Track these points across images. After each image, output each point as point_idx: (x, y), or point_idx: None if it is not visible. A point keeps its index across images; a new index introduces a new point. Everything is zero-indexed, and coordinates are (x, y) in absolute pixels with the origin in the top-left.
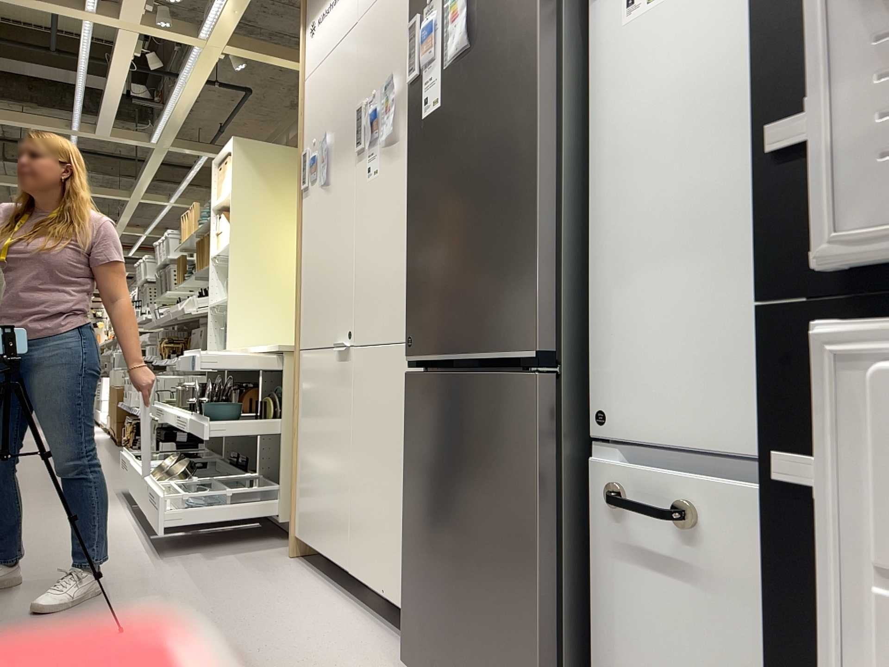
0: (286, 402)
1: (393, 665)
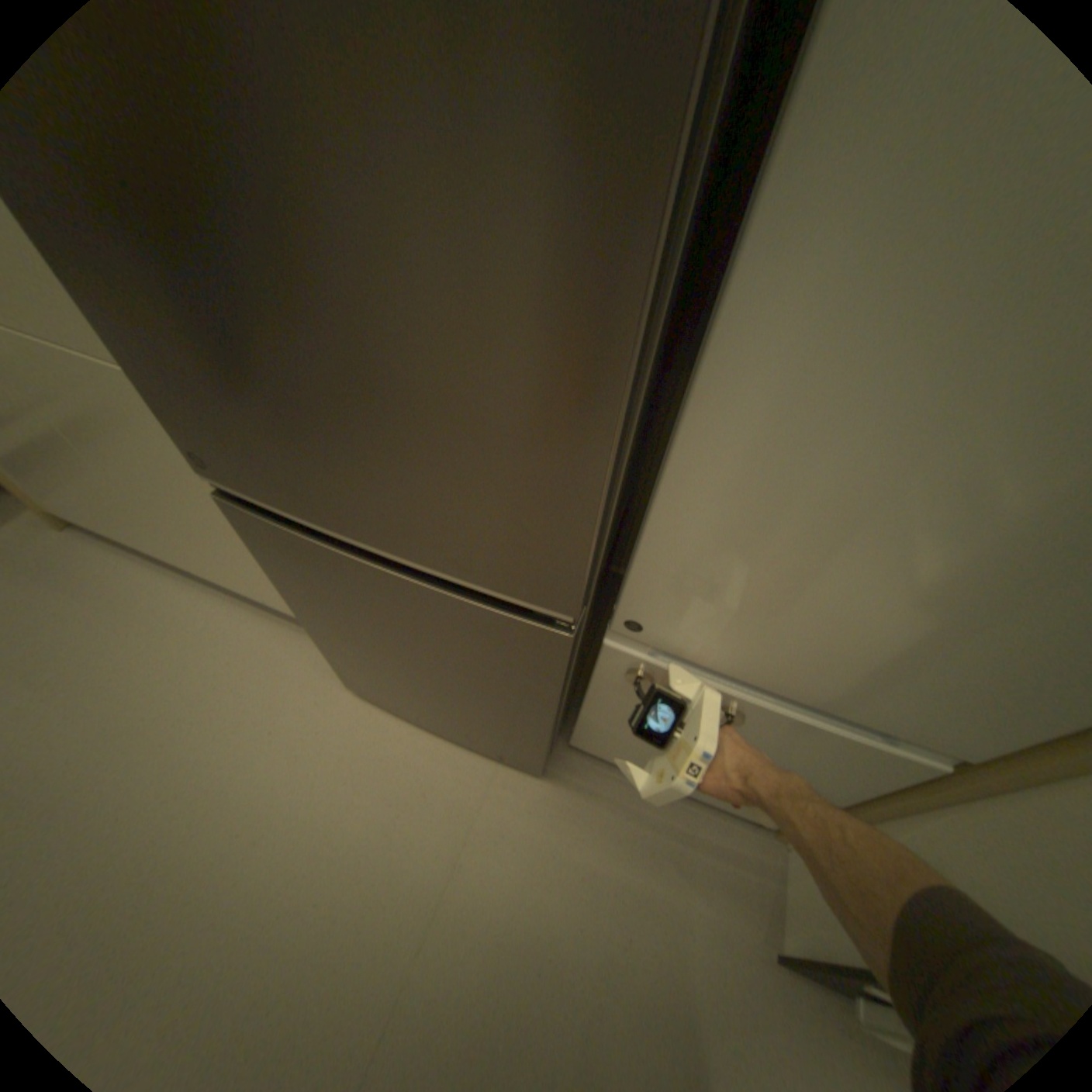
0: None
1: (328, 673)
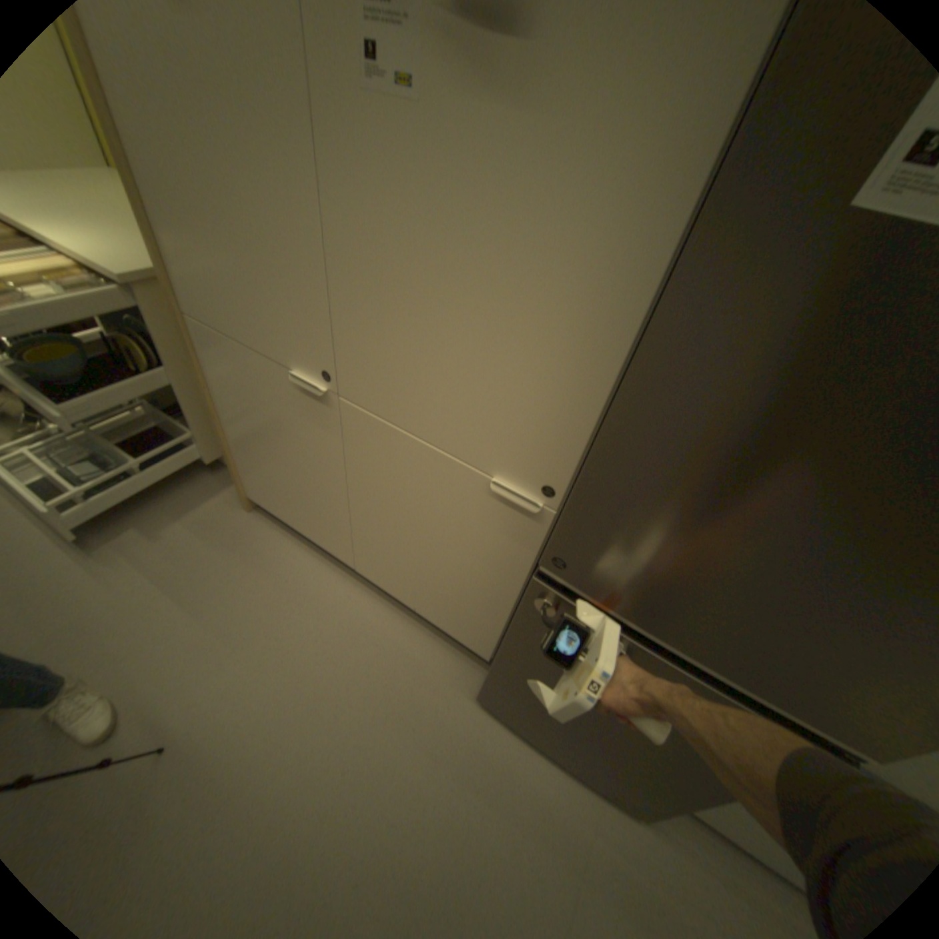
0: (165, 348)
1: (456, 682)
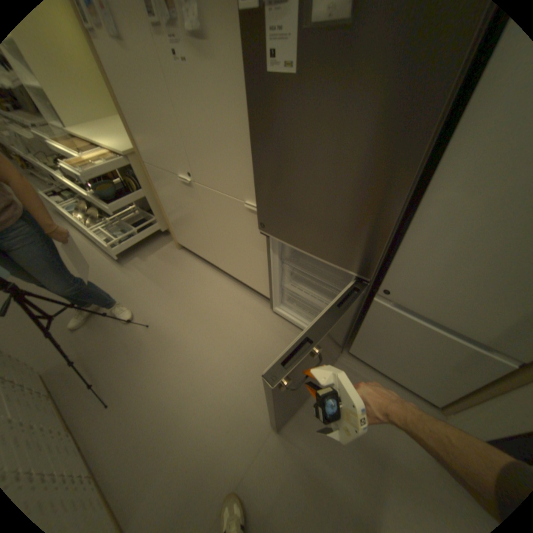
0: (141, 181)
1: (259, 309)
